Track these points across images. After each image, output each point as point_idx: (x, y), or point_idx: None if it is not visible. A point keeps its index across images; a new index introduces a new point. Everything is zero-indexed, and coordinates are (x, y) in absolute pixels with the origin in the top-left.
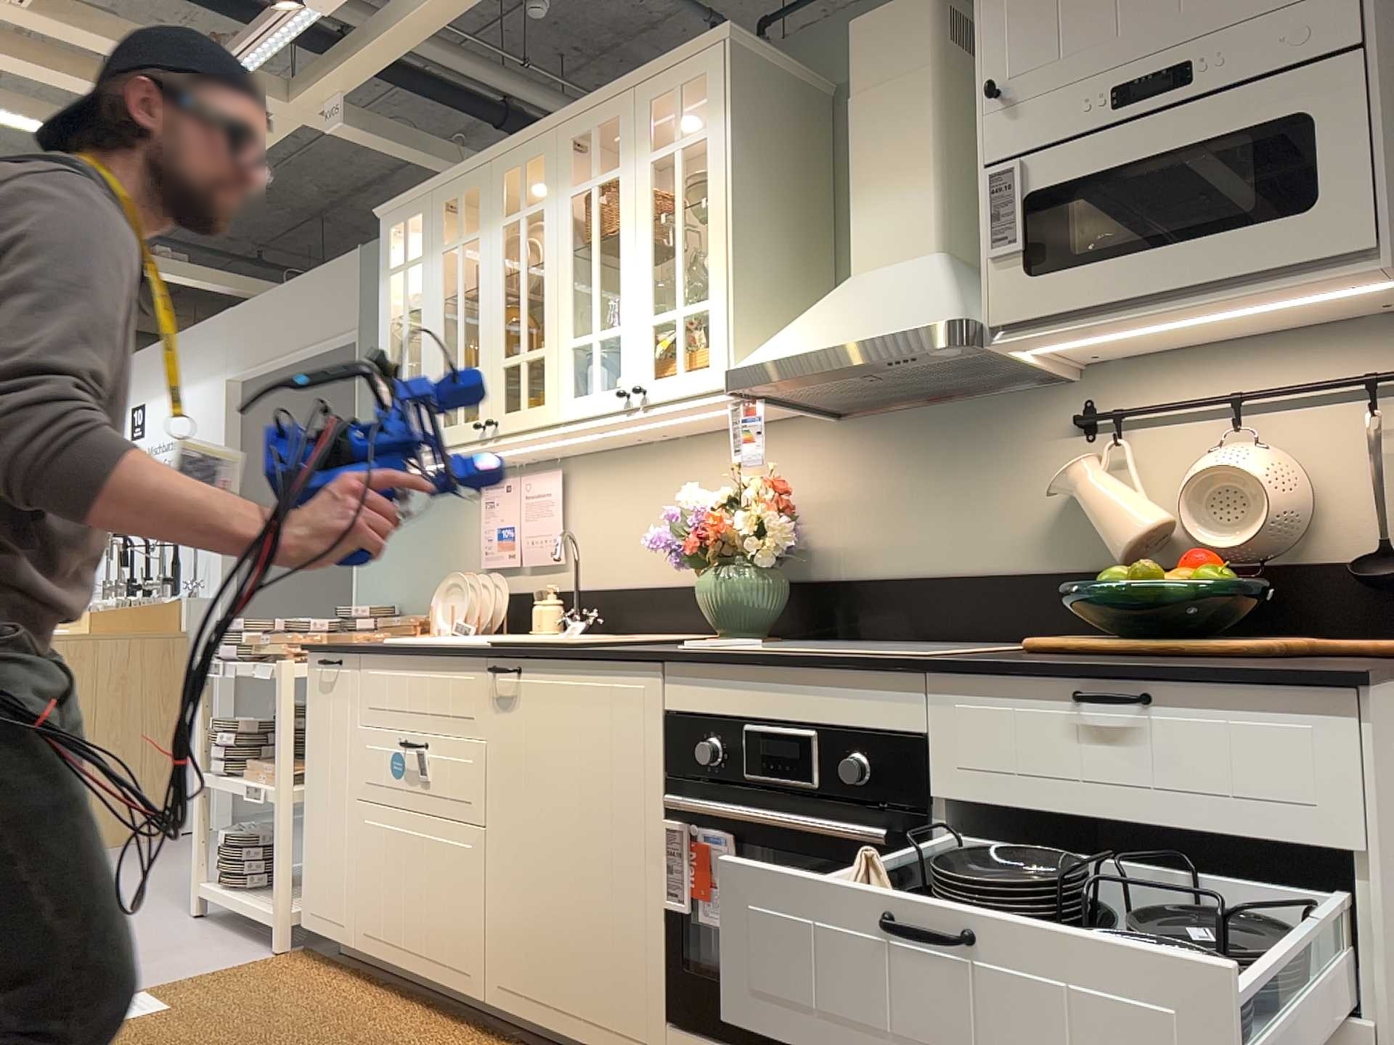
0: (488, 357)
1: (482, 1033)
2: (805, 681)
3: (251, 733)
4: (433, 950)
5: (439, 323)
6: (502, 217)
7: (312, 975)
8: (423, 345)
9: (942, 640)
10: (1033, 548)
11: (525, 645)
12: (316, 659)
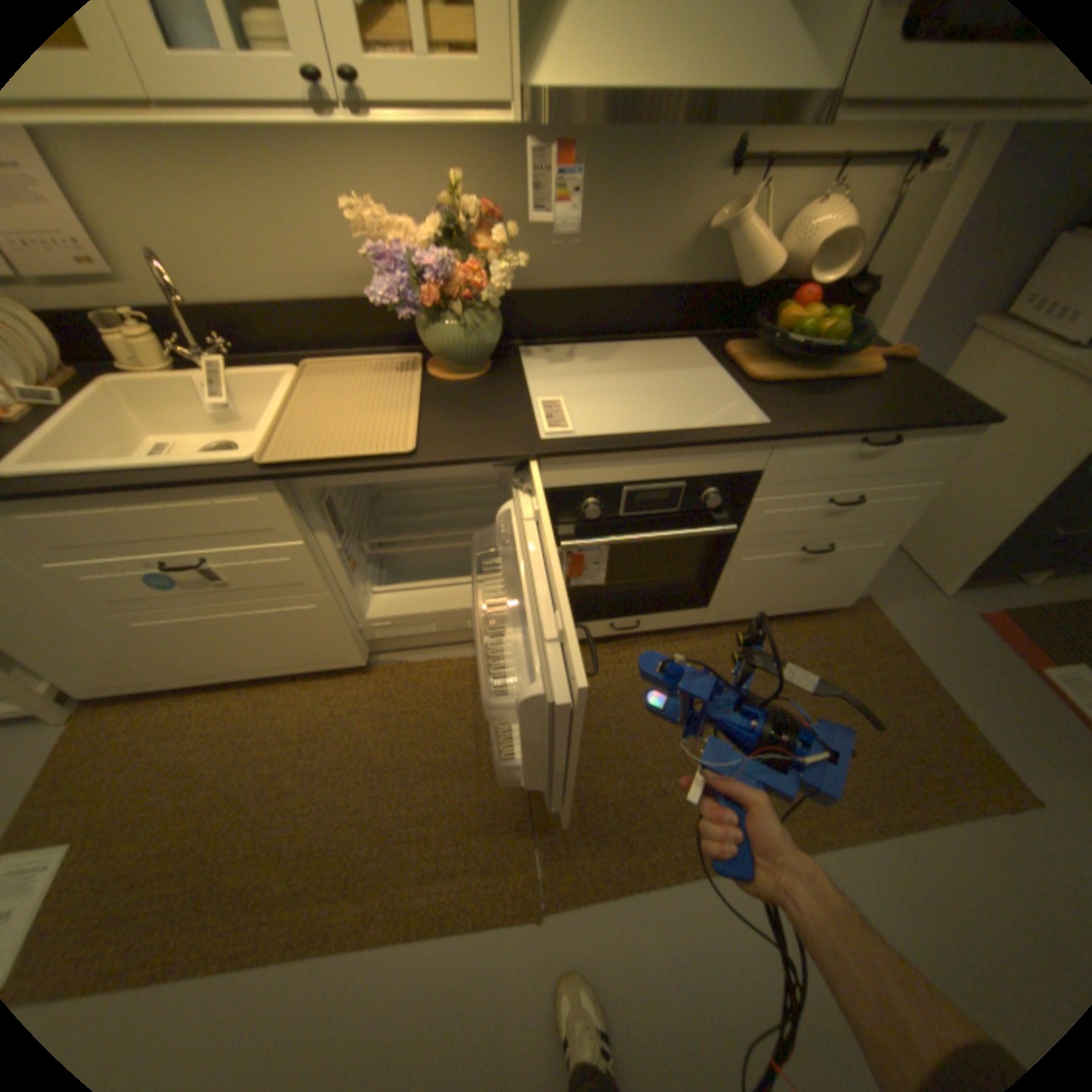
0: None
1: (364, 674)
2: (681, 454)
3: None
4: (294, 663)
5: None
6: None
7: (144, 720)
8: None
9: (601, 337)
10: (673, 266)
11: (308, 451)
12: None
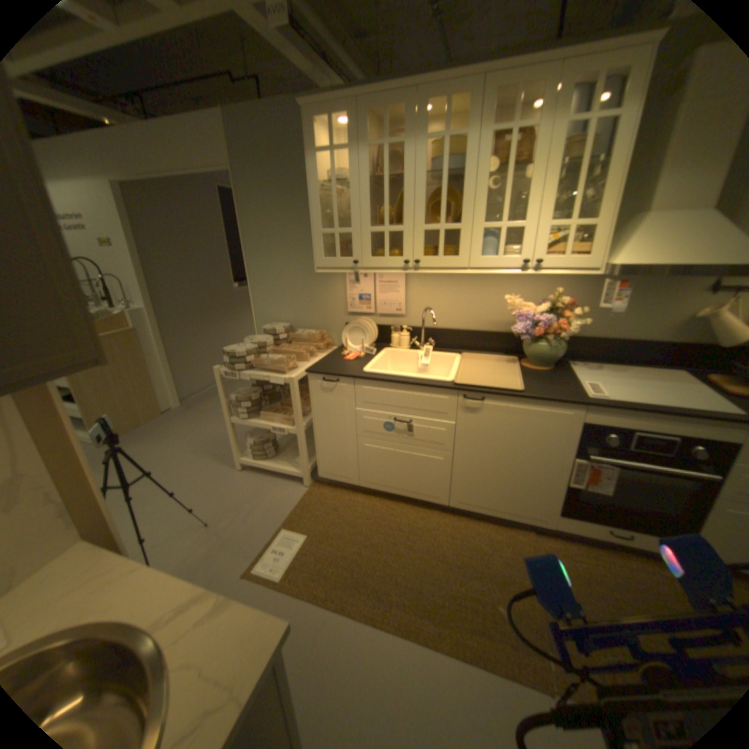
0: (412, 224)
1: (443, 514)
2: (680, 421)
3: (254, 401)
4: (415, 491)
5: (366, 195)
6: (426, 132)
7: (338, 498)
8: (351, 207)
9: (619, 363)
10: (671, 333)
11: (473, 384)
12: (316, 379)
